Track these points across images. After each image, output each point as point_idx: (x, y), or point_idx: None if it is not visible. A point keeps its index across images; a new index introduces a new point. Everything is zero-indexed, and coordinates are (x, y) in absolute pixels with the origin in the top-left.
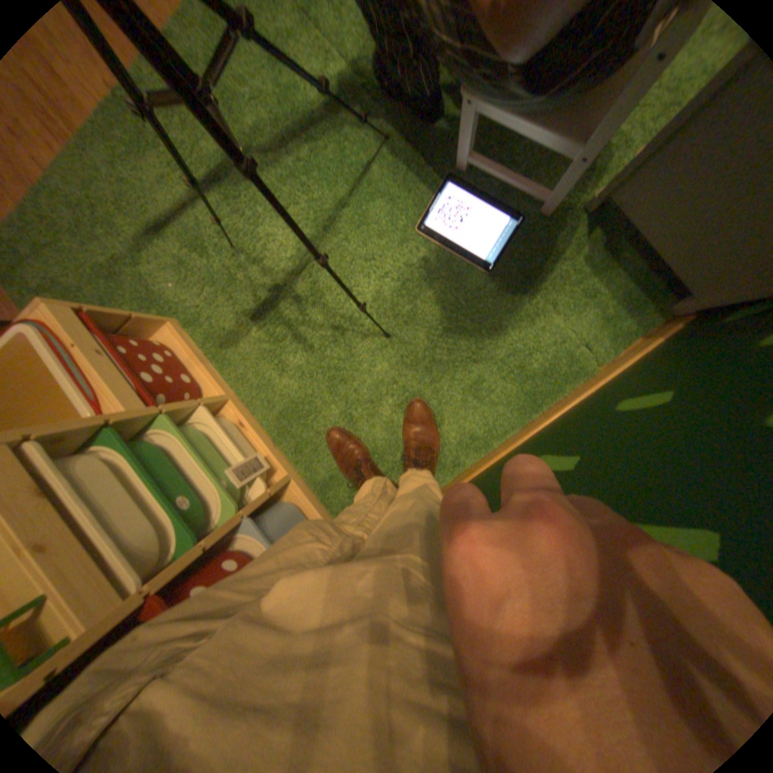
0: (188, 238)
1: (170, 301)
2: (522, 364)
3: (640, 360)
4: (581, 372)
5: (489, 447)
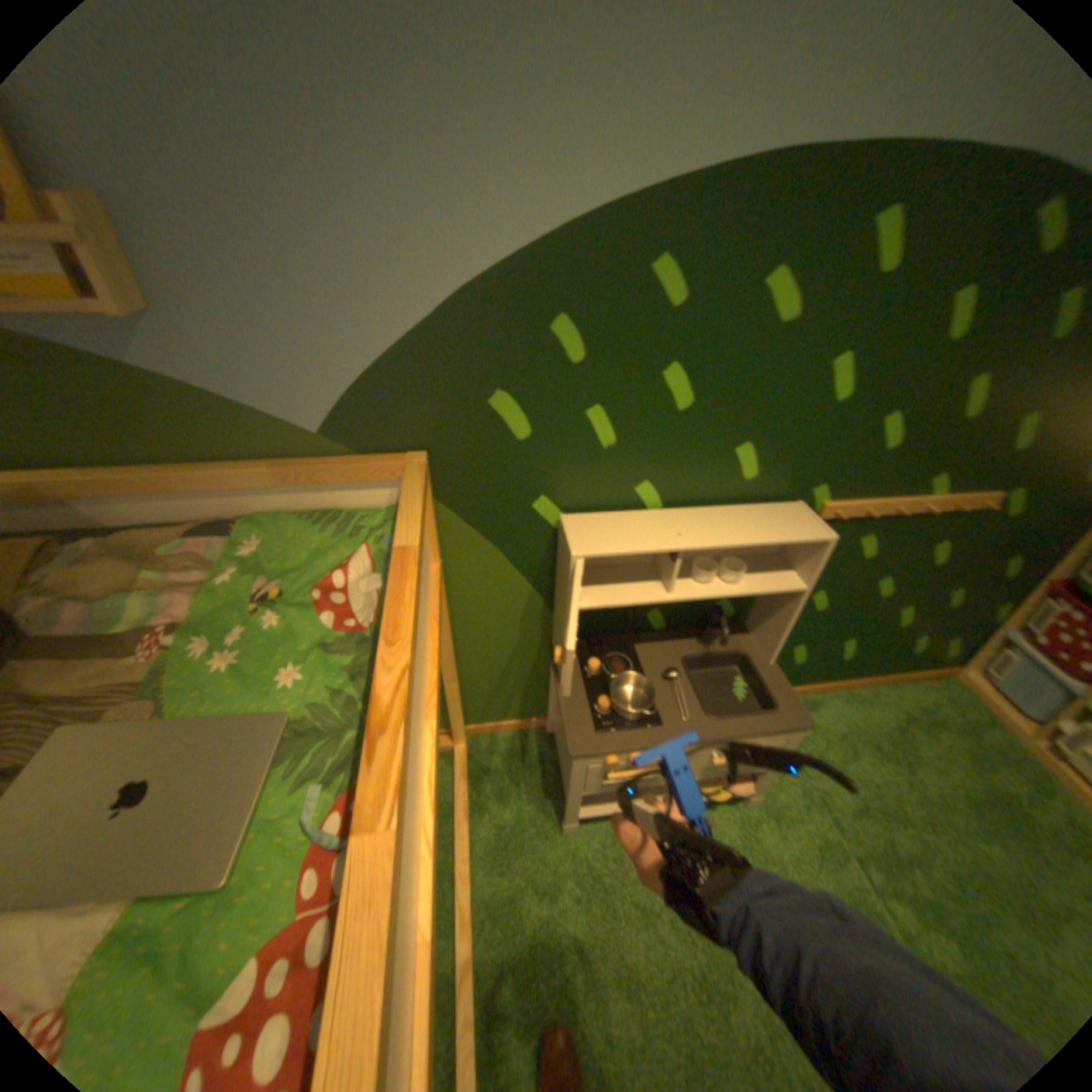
0: None
1: None
2: None
3: None
4: None
5: (845, 692)
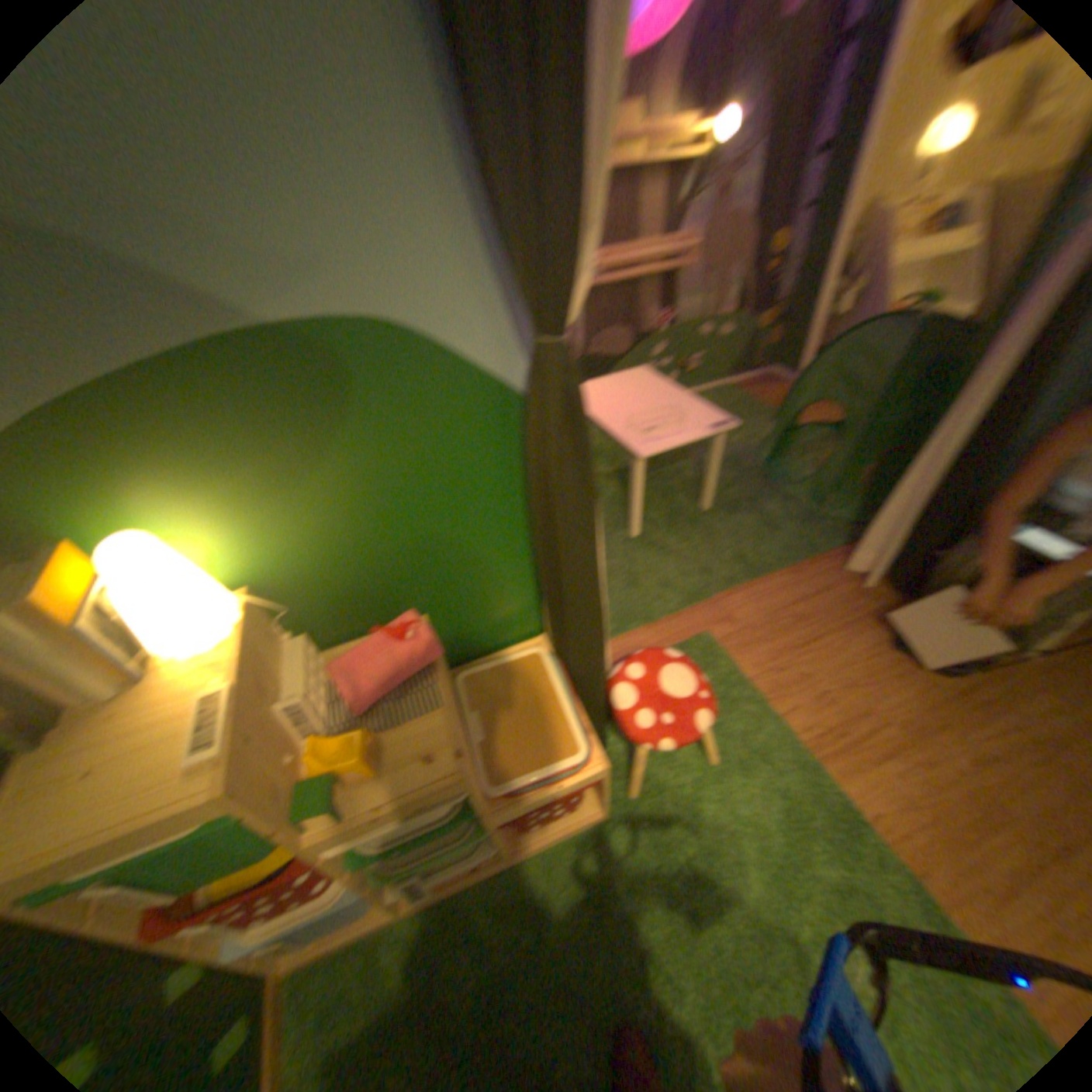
0: (691, 871)
1: (626, 820)
2: None
3: None
4: None
5: None
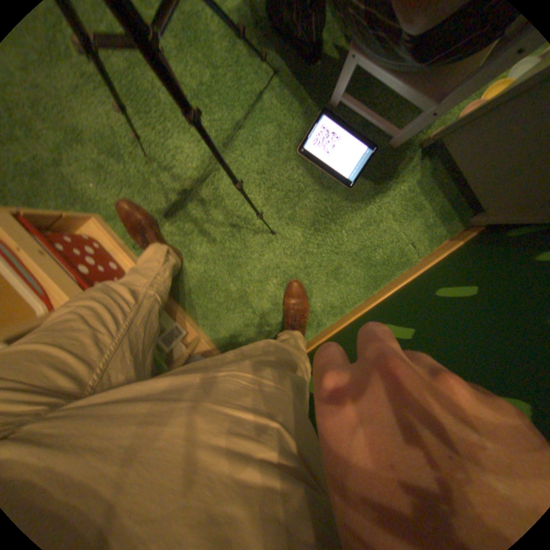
0: (106, 143)
1: (92, 197)
2: (368, 256)
3: (449, 258)
4: (407, 262)
5: (343, 313)
